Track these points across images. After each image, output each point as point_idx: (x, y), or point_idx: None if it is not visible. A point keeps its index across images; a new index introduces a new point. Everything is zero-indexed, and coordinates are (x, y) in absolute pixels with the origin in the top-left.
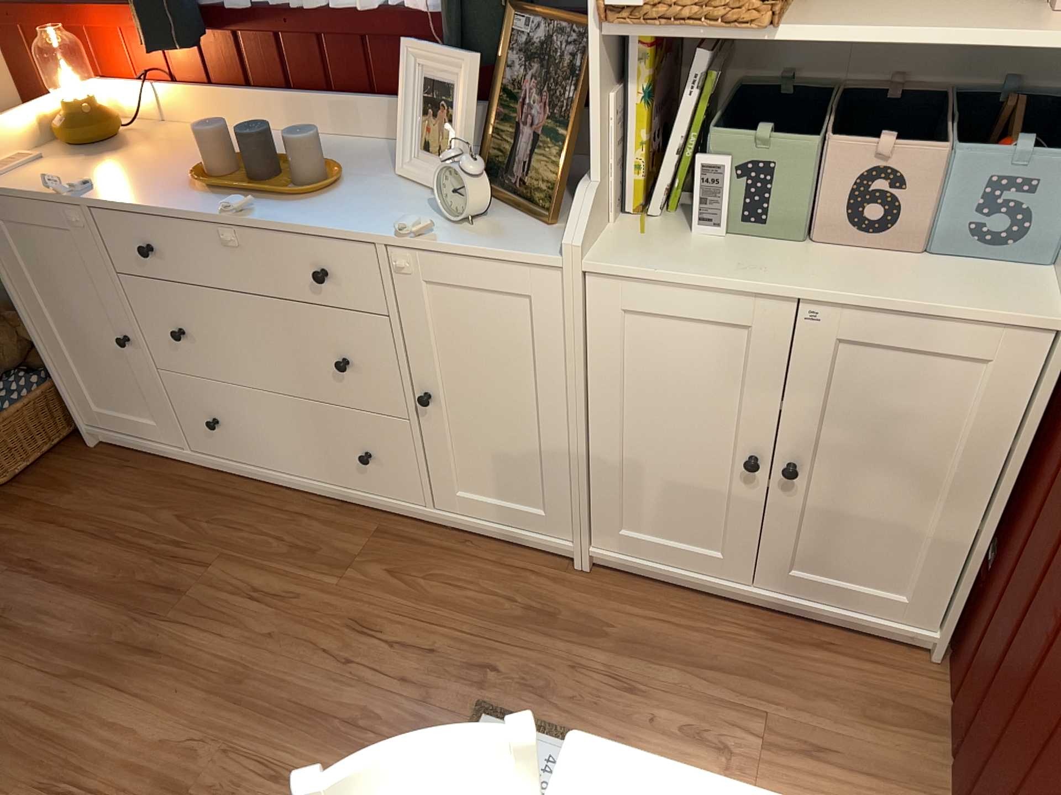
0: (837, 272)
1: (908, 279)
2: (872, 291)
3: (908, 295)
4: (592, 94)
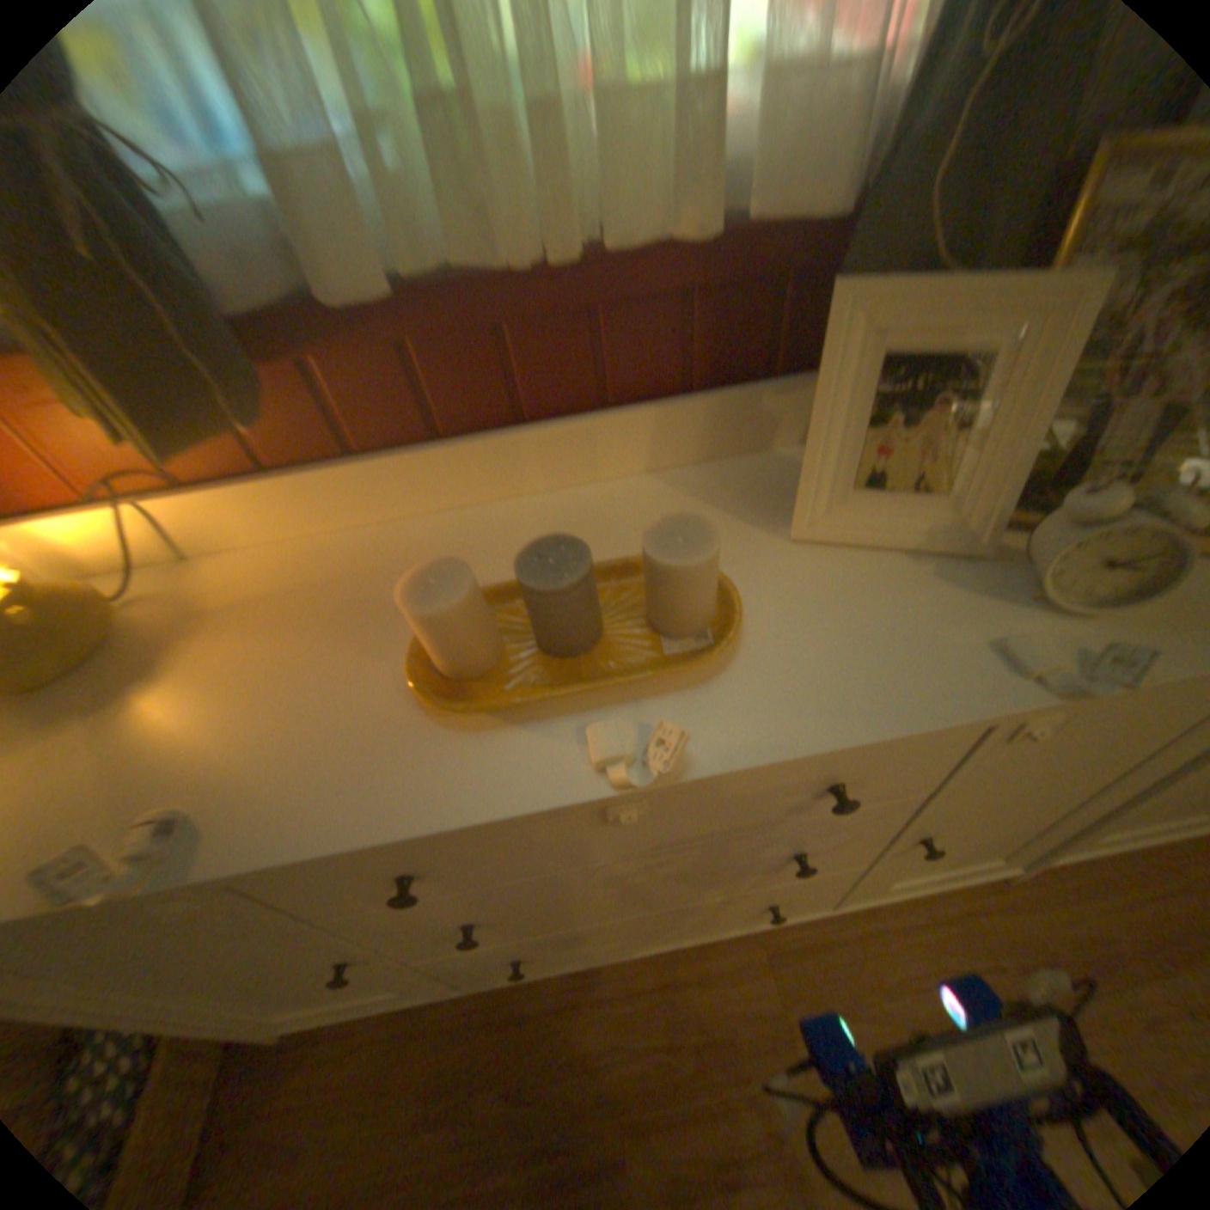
0: None
1: None
2: None
3: None
4: None
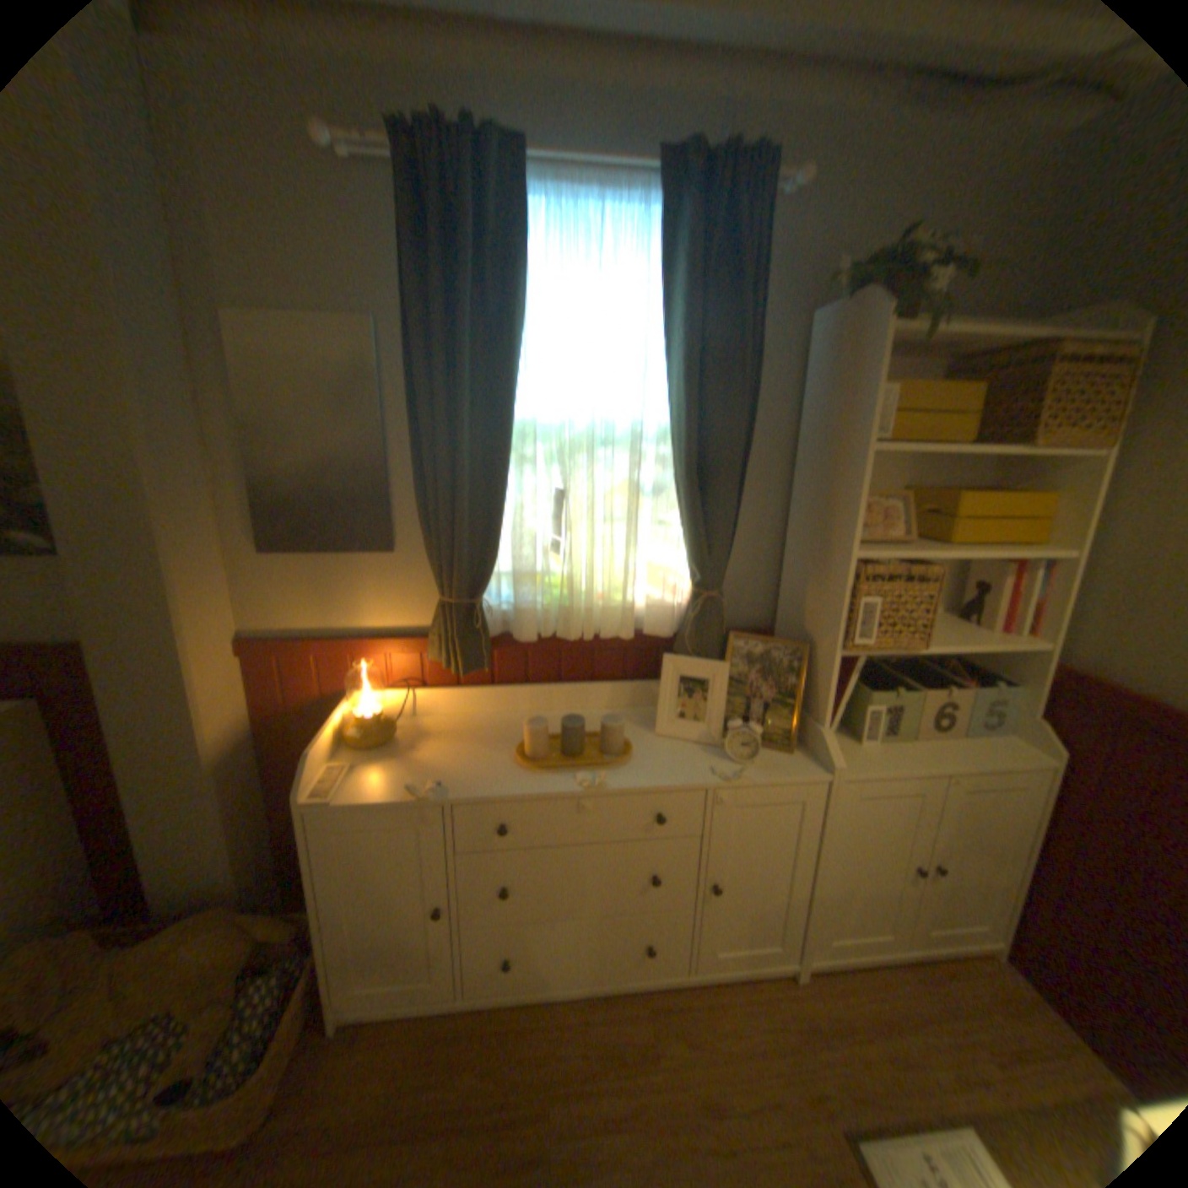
0: (951, 754)
1: (980, 751)
2: (980, 762)
3: (994, 761)
4: (830, 679)
